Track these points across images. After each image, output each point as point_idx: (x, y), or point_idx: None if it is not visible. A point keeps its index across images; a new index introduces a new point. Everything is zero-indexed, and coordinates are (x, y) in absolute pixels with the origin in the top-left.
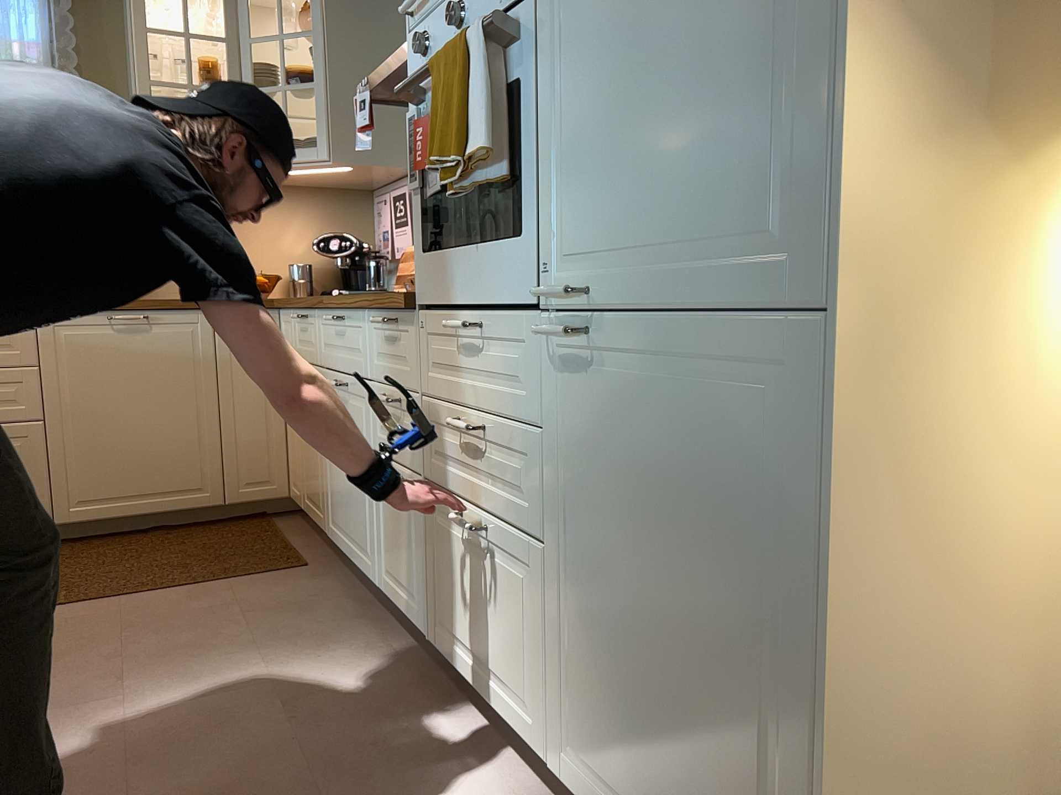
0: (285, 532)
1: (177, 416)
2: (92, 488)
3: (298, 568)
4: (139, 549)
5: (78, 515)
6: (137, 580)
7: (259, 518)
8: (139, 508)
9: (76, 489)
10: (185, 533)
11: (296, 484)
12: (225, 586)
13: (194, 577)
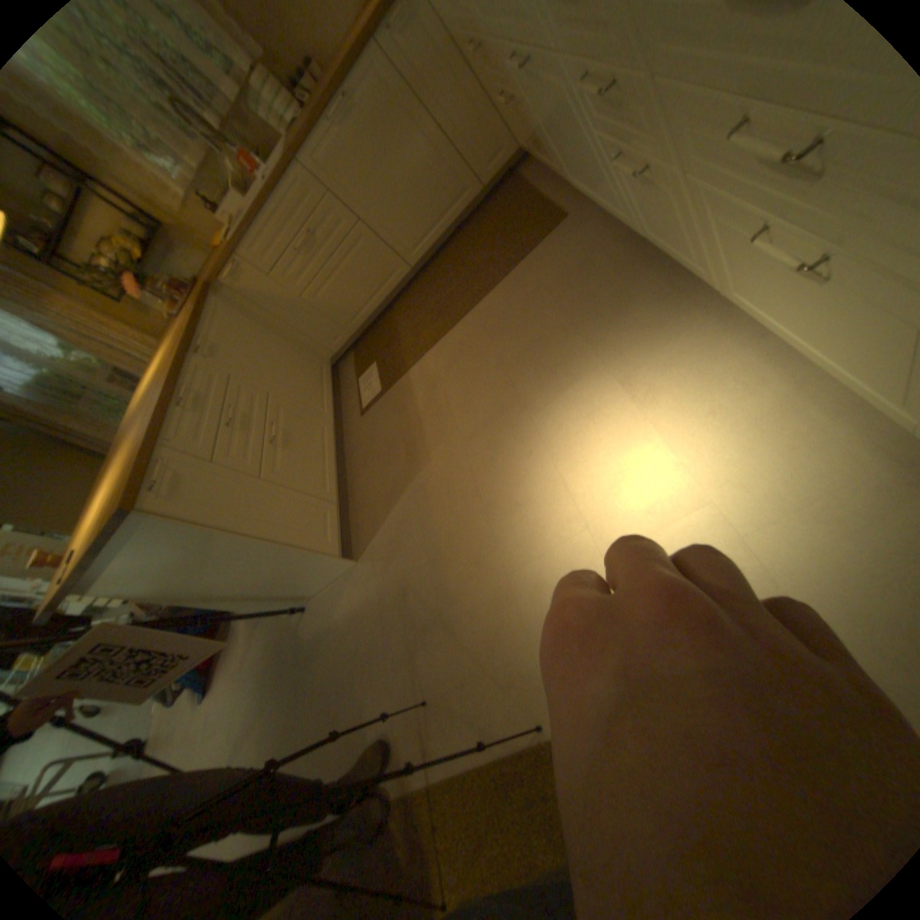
0: (534, 181)
1: (418, 152)
2: (413, 235)
3: (563, 219)
4: (461, 254)
5: (419, 254)
6: (475, 285)
7: (510, 176)
8: (442, 227)
9: (407, 242)
10: (476, 222)
11: (520, 129)
12: (526, 266)
13: (503, 266)
